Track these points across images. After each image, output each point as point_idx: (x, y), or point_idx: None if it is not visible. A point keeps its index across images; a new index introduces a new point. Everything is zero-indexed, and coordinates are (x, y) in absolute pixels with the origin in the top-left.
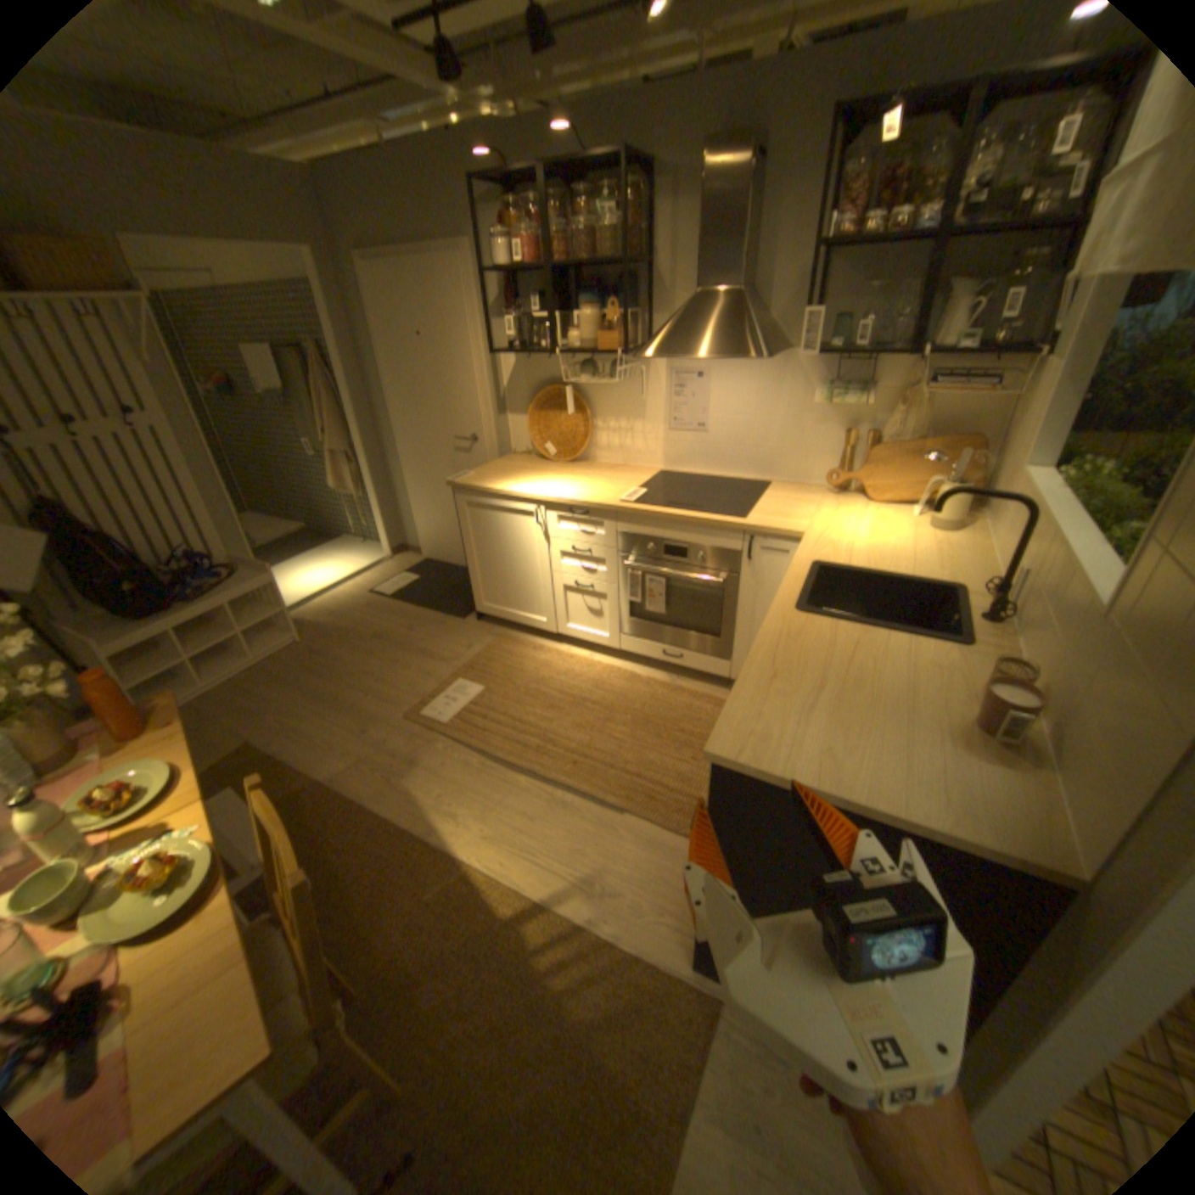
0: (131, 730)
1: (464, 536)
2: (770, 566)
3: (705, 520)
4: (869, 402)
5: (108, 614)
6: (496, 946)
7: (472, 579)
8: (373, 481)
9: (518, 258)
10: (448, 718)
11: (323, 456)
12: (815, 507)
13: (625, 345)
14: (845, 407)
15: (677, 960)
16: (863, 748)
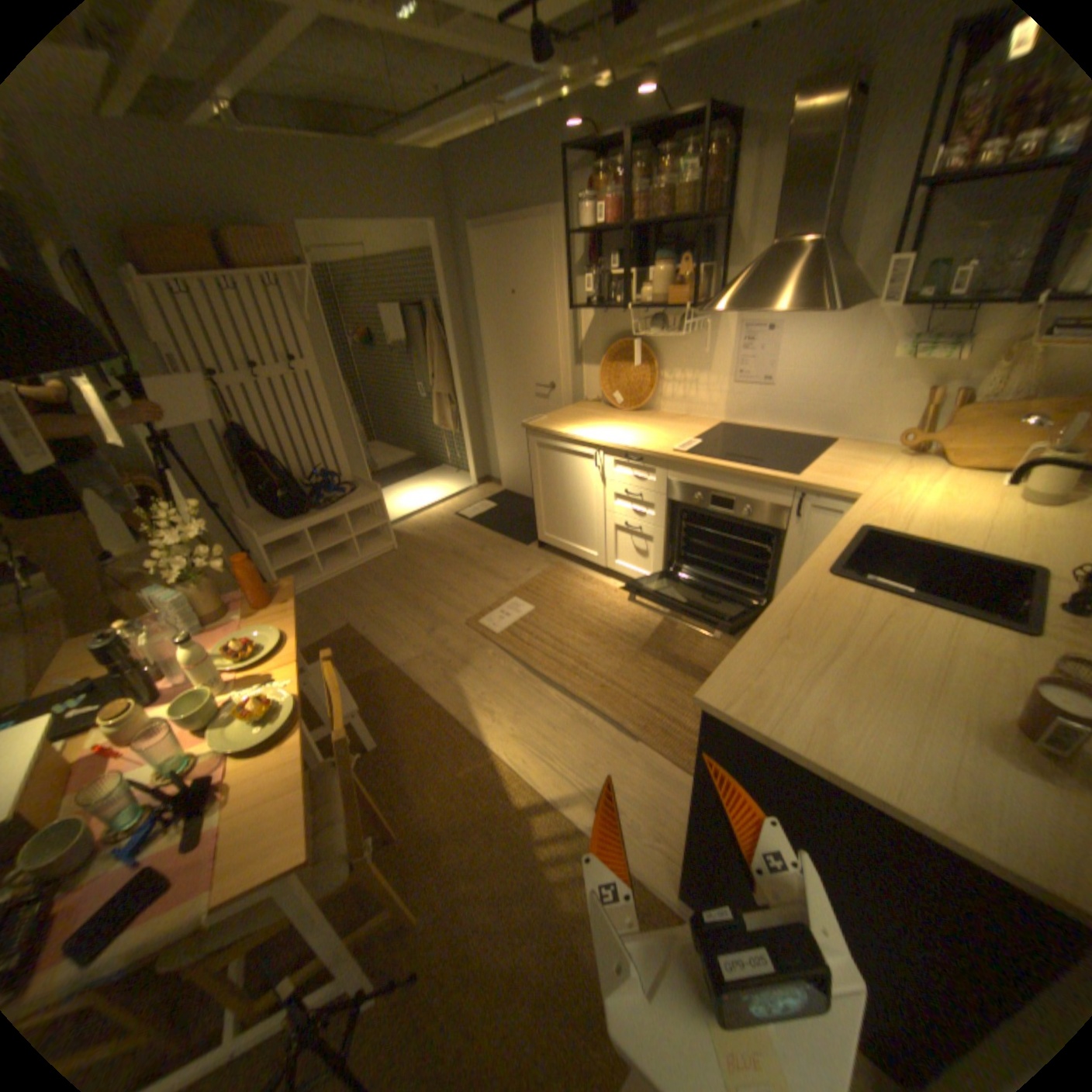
0: (261, 603)
1: (533, 473)
2: (821, 526)
3: (755, 474)
4: (964, 356)
5: (268, 514)
6: (508, 831)
7: (537, 512)
8: (468, 421)
9: (603, 219)
10: (500, 629)
11: (432, 398)
12: (882, 468)
13: (696, 298)
14: (934, 362)
15: (666, 887)
16: (868, 727)
